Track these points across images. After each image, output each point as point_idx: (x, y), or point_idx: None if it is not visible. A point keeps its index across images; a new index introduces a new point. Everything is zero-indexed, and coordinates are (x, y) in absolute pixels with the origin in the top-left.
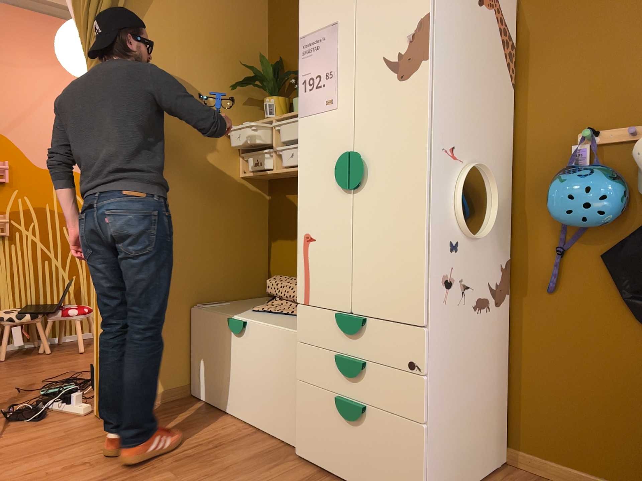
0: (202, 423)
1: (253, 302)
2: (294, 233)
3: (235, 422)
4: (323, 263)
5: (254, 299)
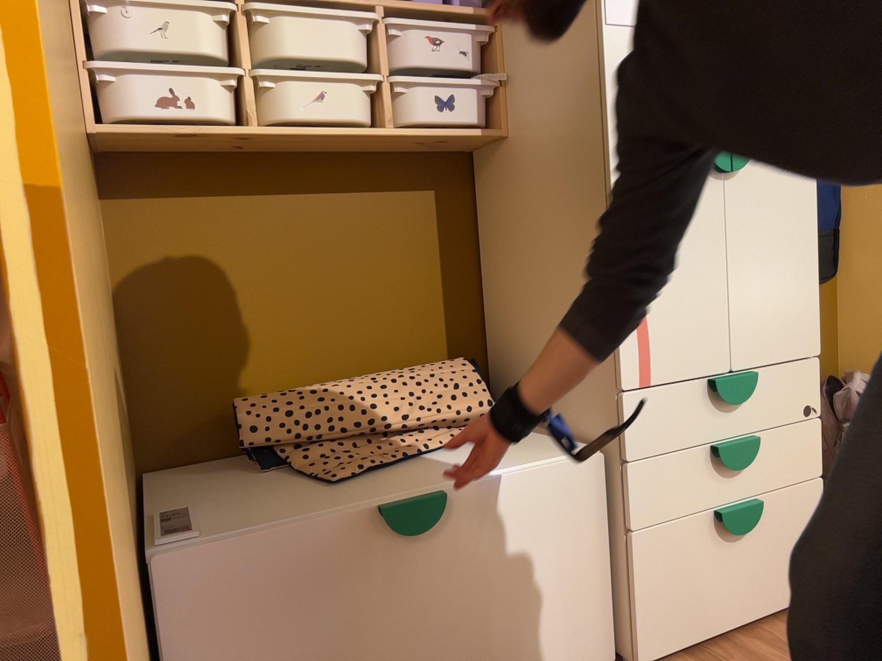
0: None
1: (204, 484)
2: (231, 292)
3: None
4: (679, 304)
5: (164, 484)
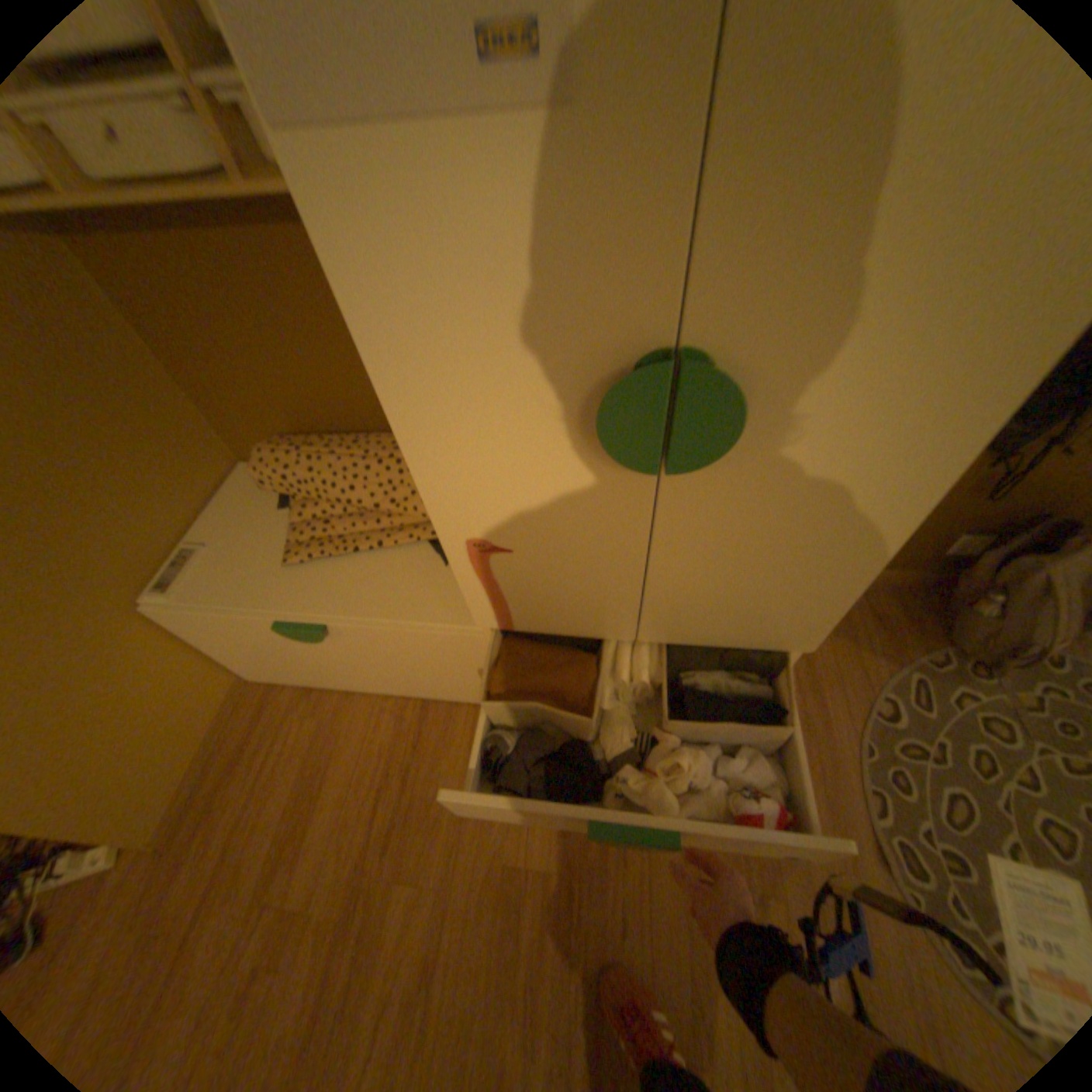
0: (335, 736)
1: (241, 506)
2: (230, 336)
3: (378, 701)
4: (549, 585)
5: (229, 489)
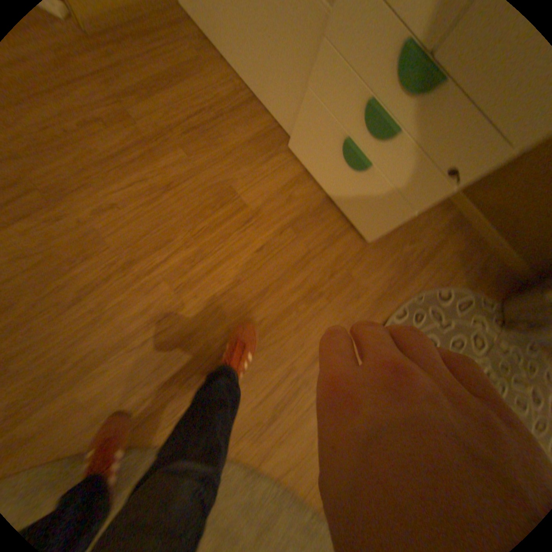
0: (199, 68)
1: None
2: None
3: (231, 74)
4: None
5: None
